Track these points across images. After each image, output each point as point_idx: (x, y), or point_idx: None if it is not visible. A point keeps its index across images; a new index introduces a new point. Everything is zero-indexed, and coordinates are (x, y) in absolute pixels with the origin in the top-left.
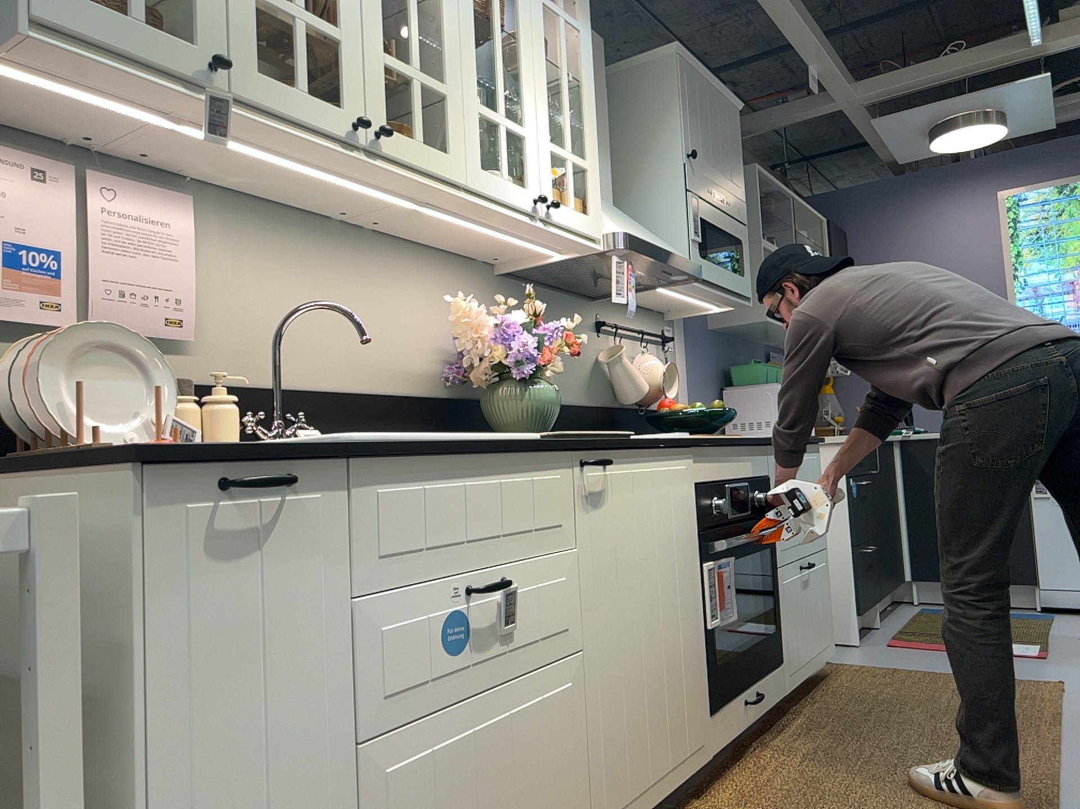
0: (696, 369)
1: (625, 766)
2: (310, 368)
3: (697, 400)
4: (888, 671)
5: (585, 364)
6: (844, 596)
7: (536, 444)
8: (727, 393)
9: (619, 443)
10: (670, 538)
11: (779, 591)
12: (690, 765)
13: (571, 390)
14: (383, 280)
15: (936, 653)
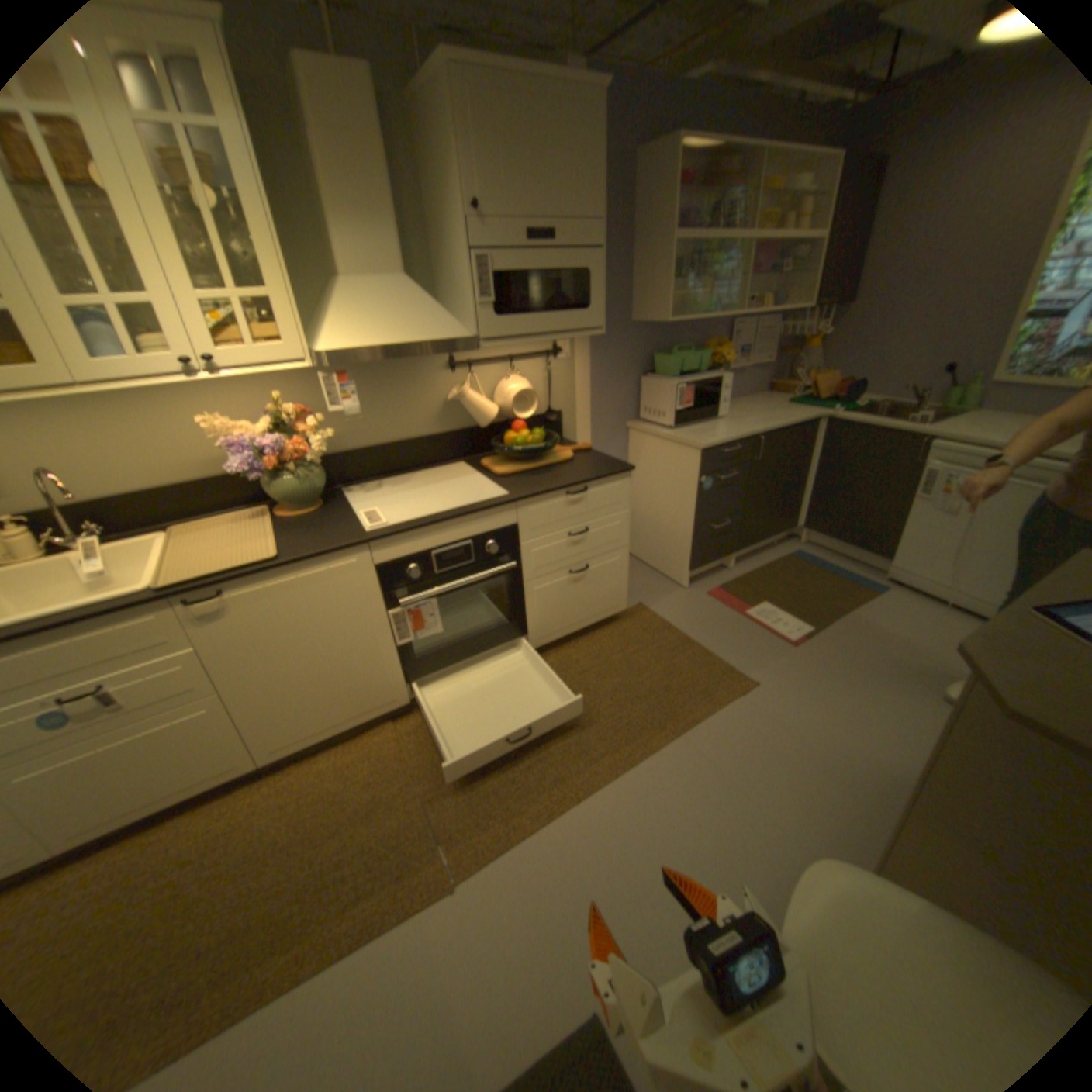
0: (600, 366)
1: (287, 730)
2: (114, 481)
3: (600, 394)
4: (659, 629)
5: (430, 403)
6: (682, 556)
7: (107, 612)
8: (642, 380)
9: (232, 578)
10: (333, 610)
11: (525, 596)
12: (376, 713)
13: (413, 428)
14: (165, 402)
15: (725, 615)
